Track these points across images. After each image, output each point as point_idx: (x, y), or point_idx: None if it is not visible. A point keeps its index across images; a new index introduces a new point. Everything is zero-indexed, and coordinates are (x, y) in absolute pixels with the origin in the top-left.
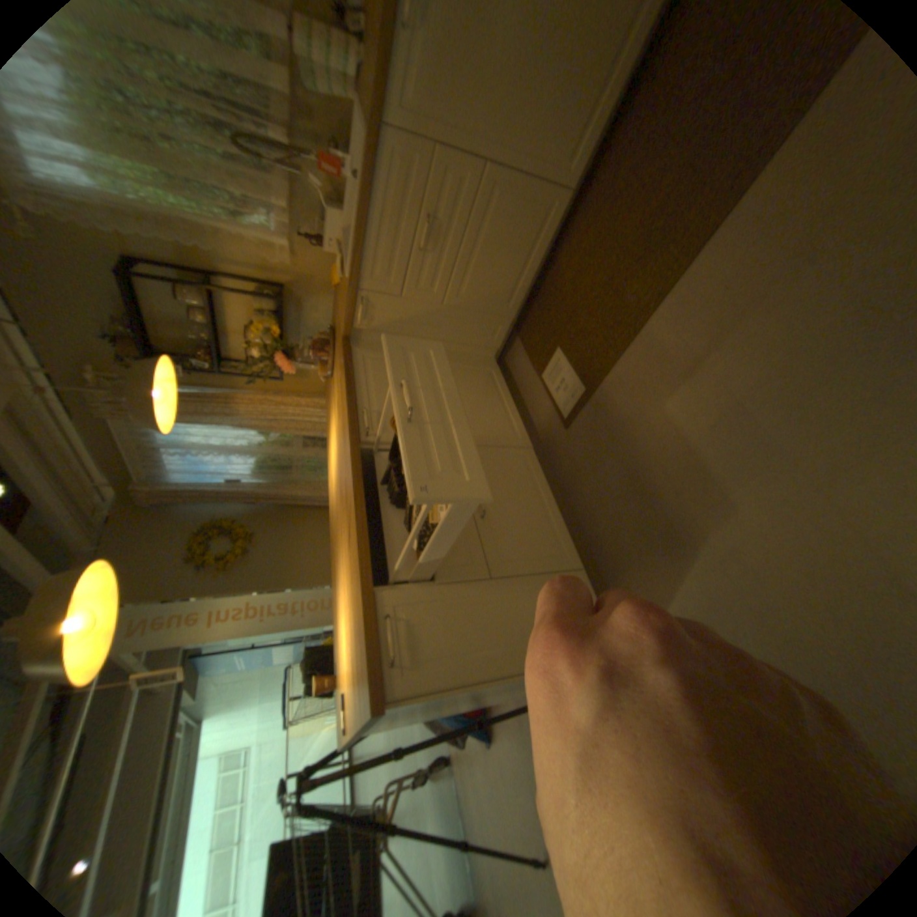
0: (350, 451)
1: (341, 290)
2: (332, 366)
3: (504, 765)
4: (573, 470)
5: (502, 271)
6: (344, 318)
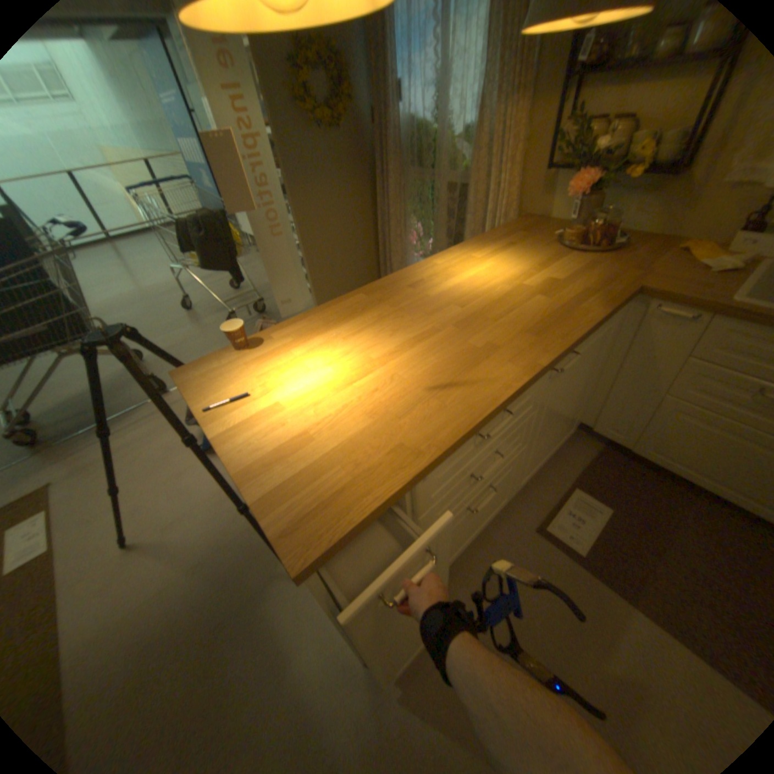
0: (539, 357)
1: (683, 253)
2: (581, 246)
3: (190, 475)
4: (498, 543)
5: (702, 454)
6: (662, 277)
